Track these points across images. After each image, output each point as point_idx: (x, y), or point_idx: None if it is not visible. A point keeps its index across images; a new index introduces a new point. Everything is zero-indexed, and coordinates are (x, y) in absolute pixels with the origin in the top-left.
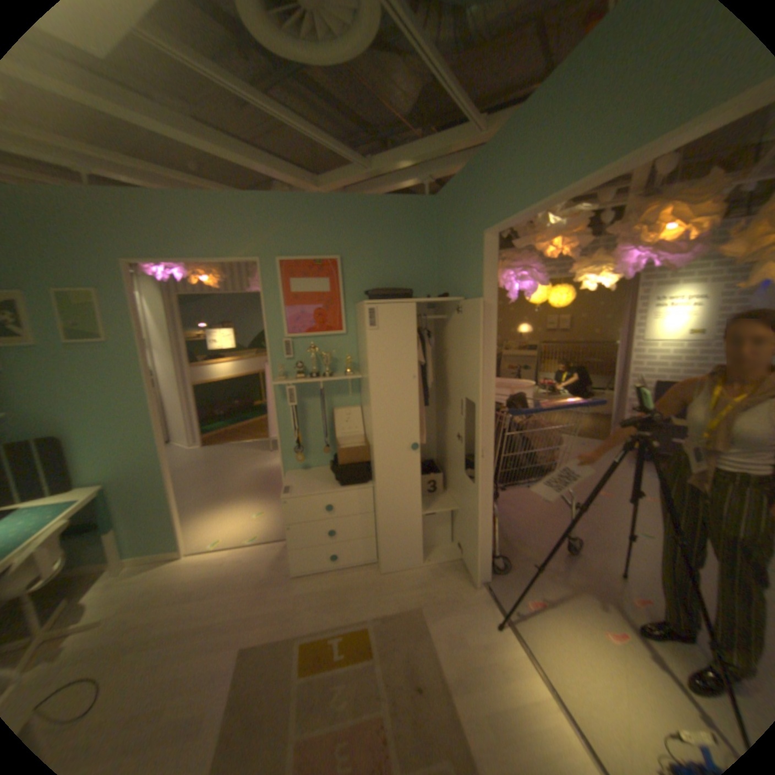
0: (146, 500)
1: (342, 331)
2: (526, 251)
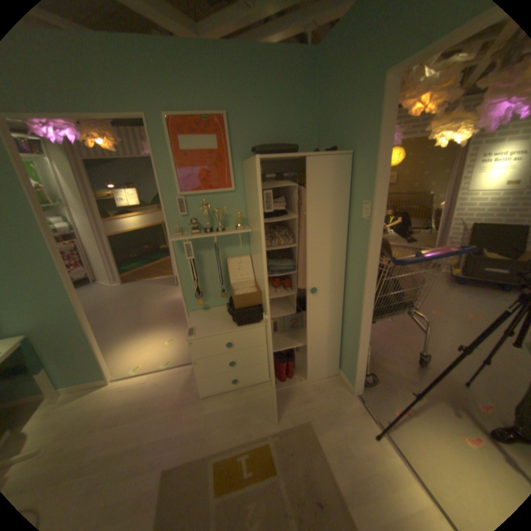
0: (71, 342)
1: (232, 188)
2: None
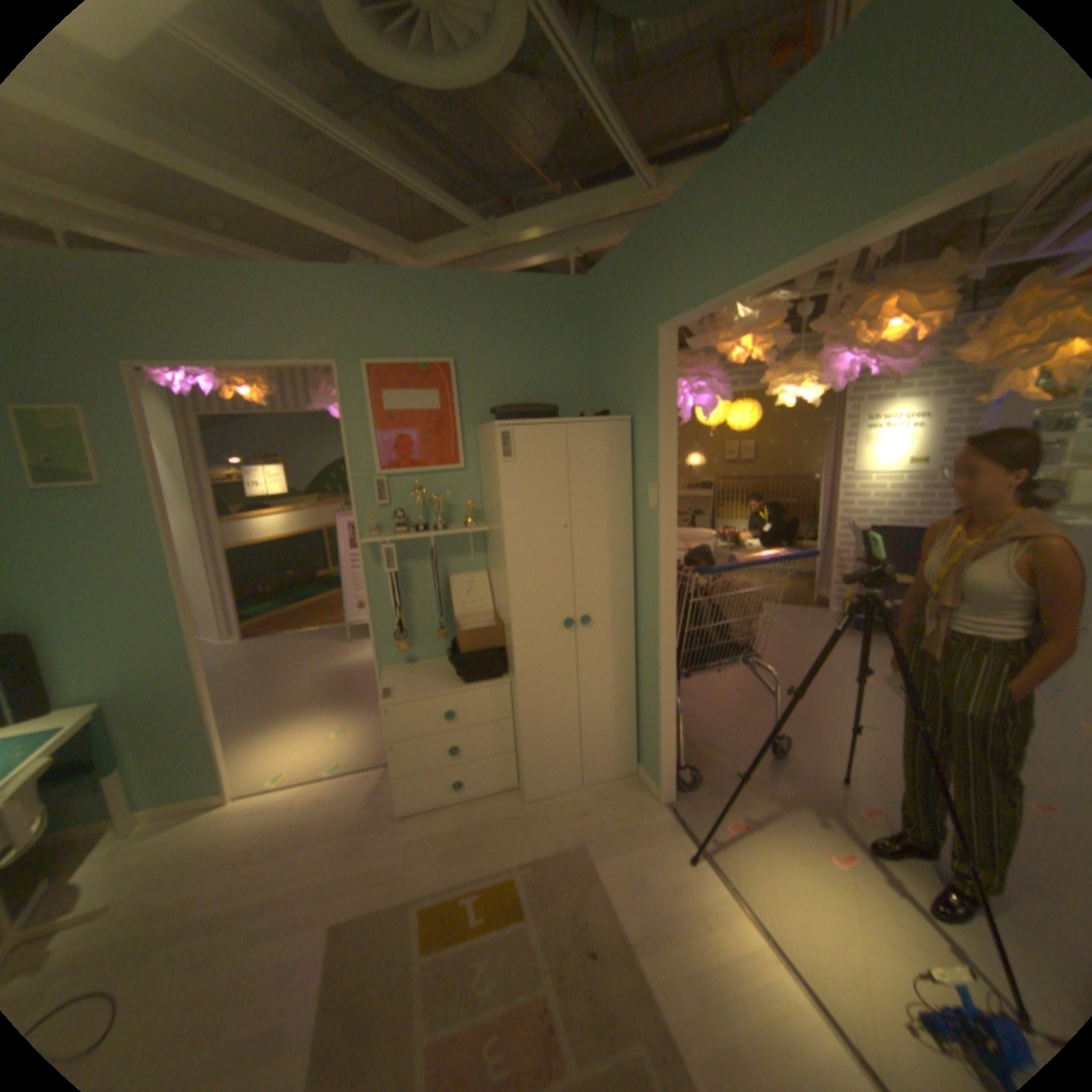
0: (174, 719)
1: (460, 465)
2: (703, 355)
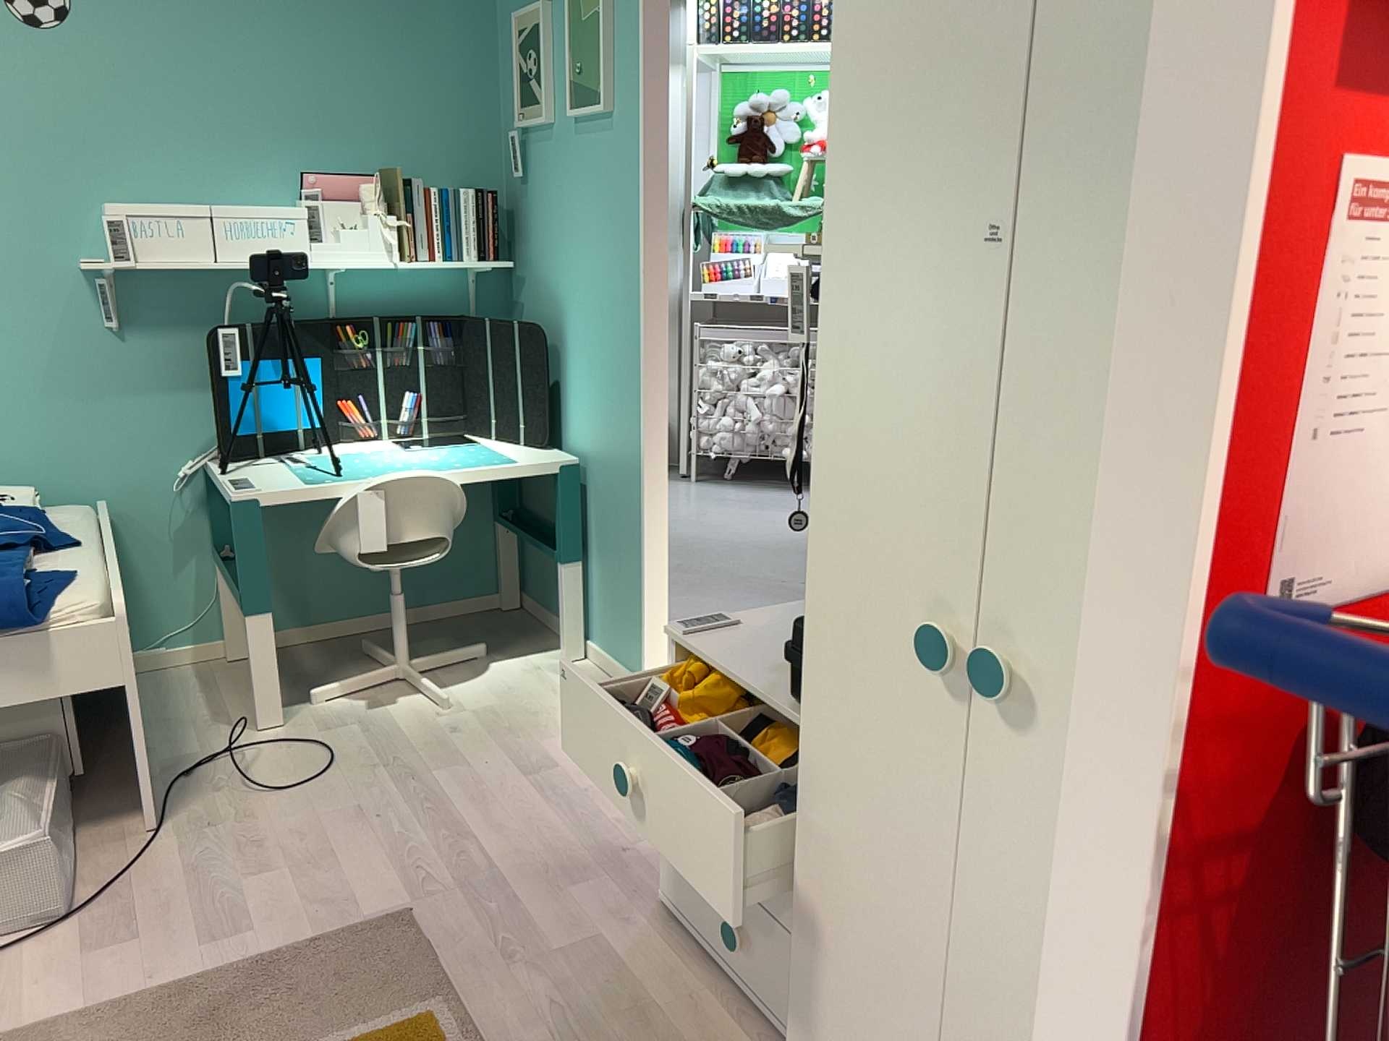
0: (624, 524)
1: None
2: None
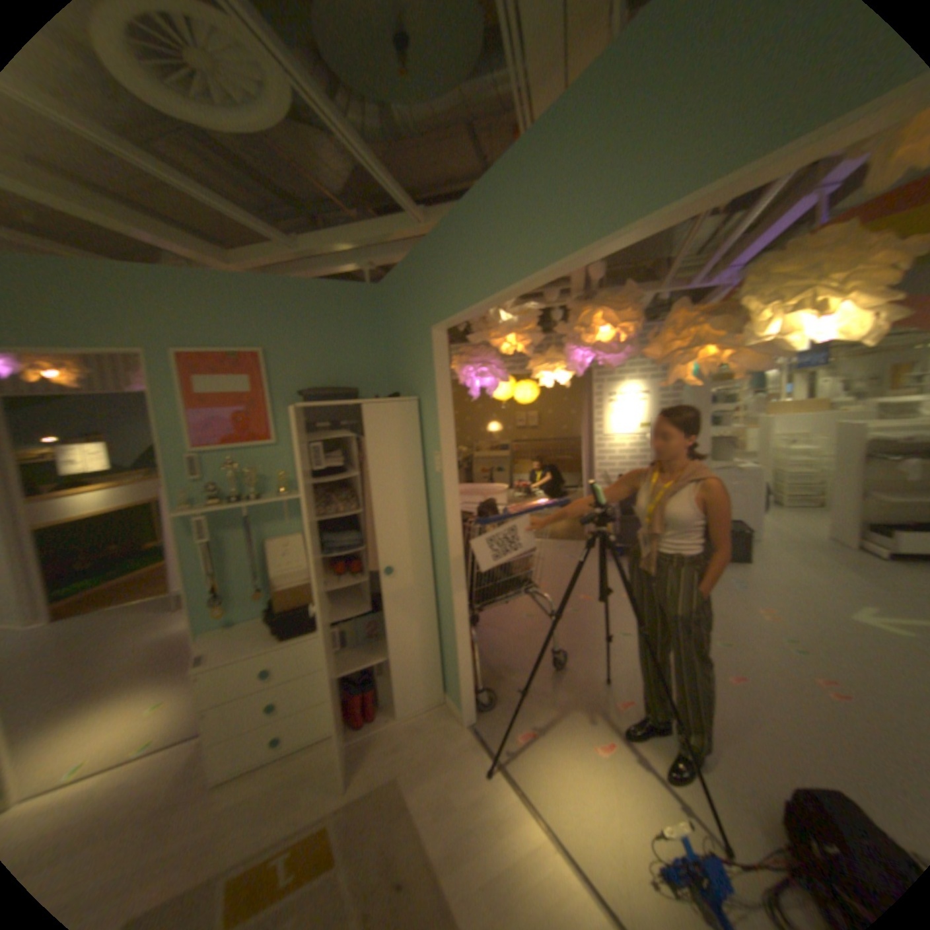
0: None
1: (270, 441)
2: (483, 347)
